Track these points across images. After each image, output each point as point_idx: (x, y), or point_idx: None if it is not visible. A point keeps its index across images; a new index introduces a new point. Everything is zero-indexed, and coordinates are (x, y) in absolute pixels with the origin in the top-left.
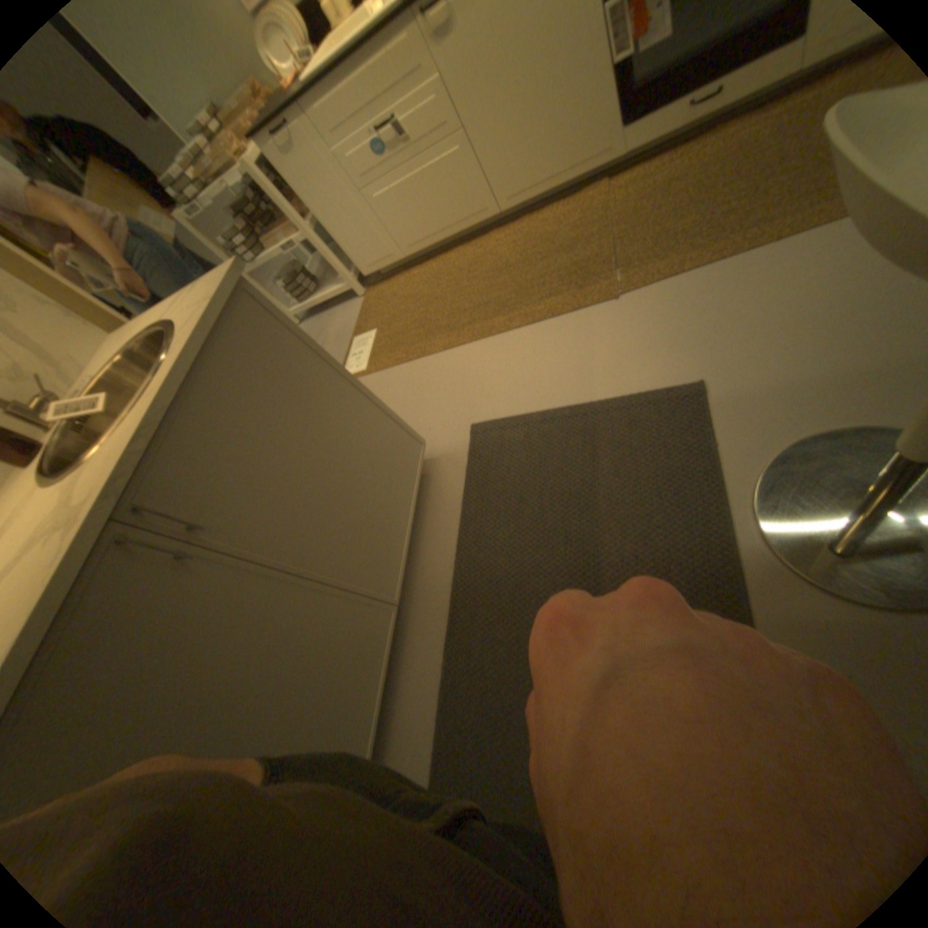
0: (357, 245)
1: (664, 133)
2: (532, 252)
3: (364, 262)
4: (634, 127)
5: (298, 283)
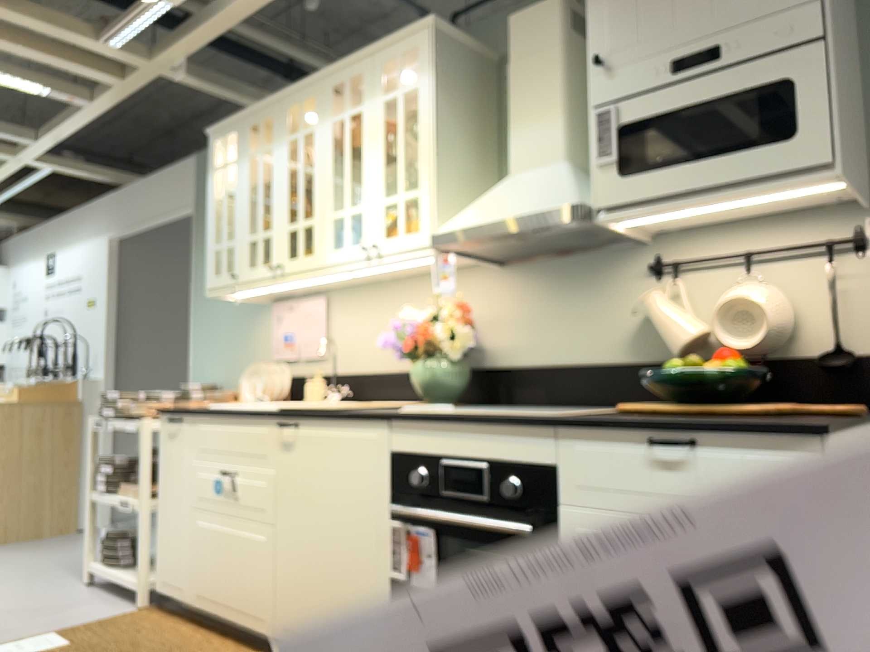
0: (164, 555)
1: None
2: None
3: (160, 576)
4: None
5: (115, 546)
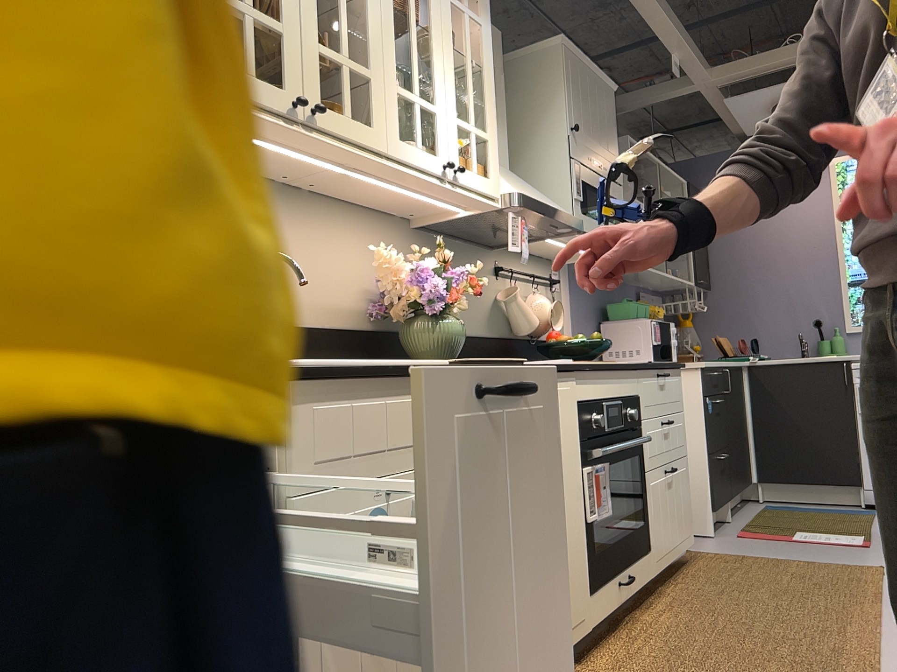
0: None
1: (609, 614)
2: None
3: None
4: (595, 600)
5: None
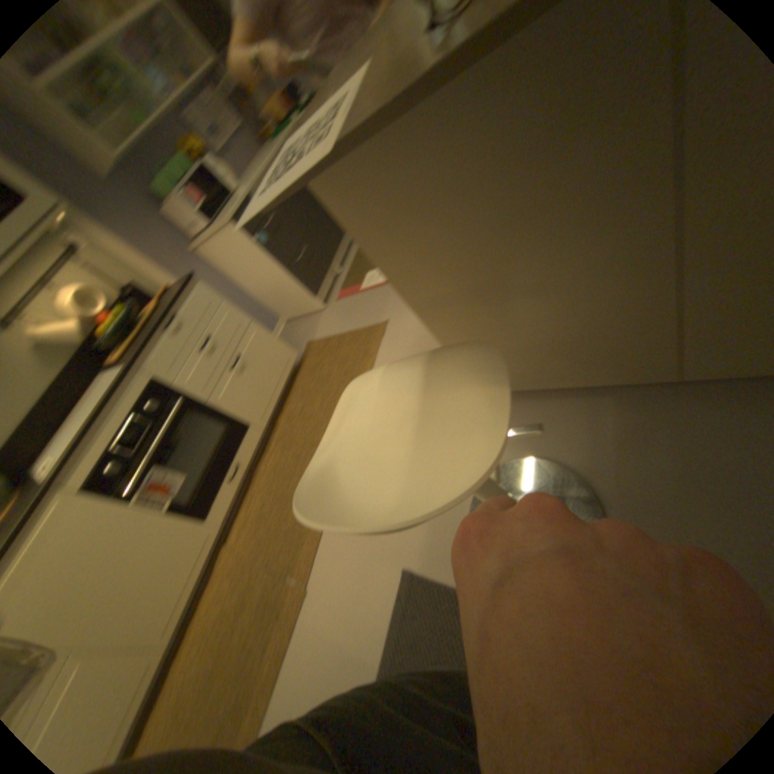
0: None
1: (231, 504)
2: (220, 646)
3: None
4: (210, 520)
5: None
